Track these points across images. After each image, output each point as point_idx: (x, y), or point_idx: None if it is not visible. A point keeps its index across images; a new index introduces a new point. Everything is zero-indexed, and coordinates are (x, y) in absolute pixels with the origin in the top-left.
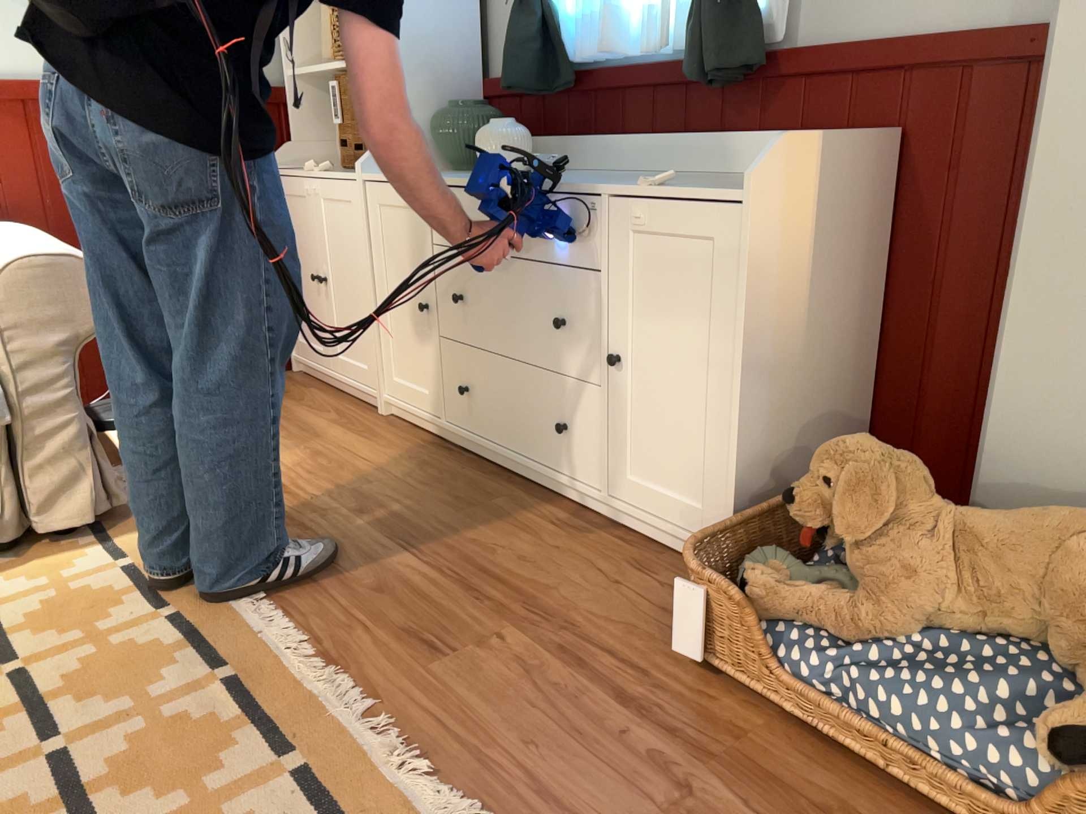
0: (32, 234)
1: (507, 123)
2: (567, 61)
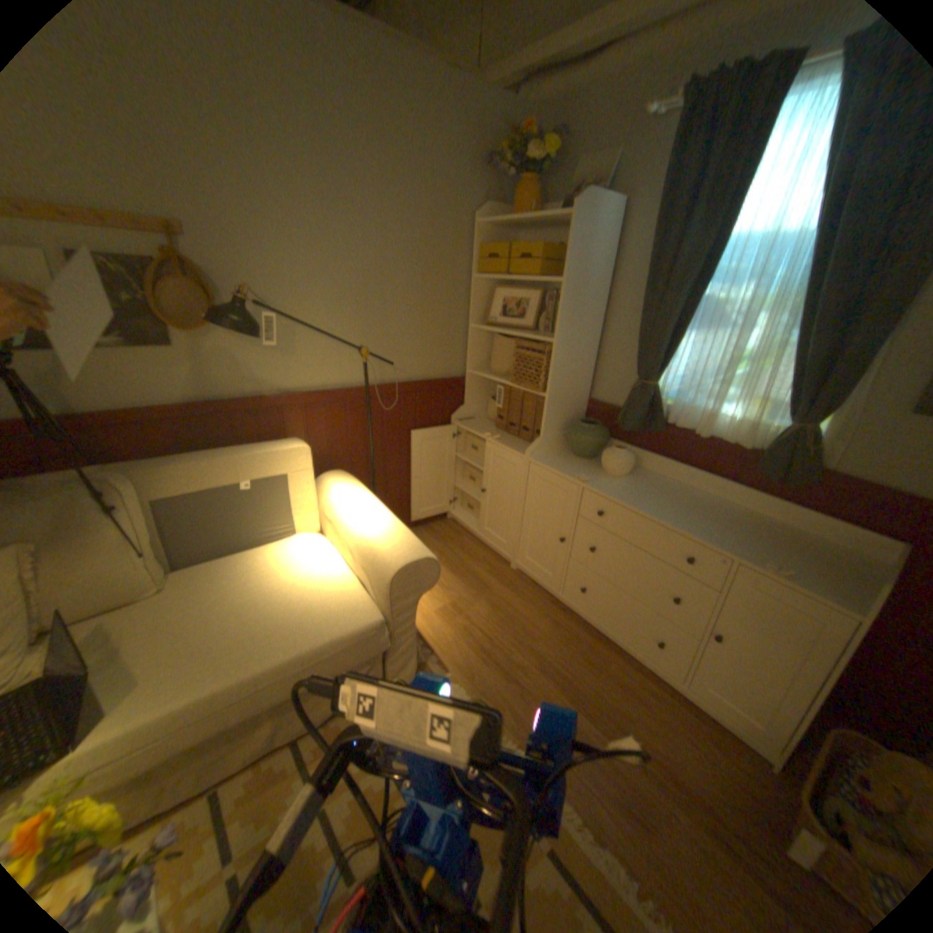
0: (367, 498)
1: (625, 449)
2: (664, 420)
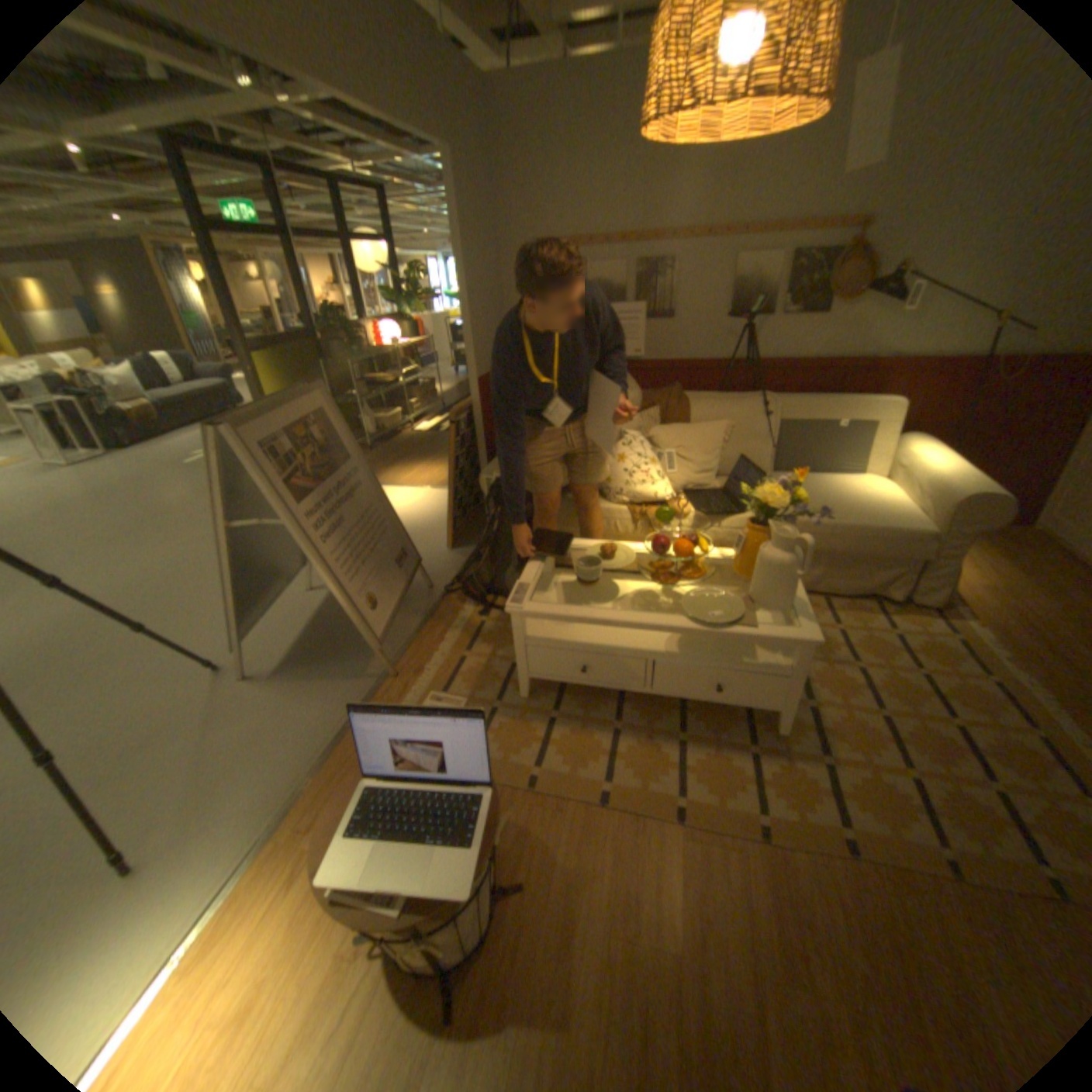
0: (950, 453)
1: None
2: None
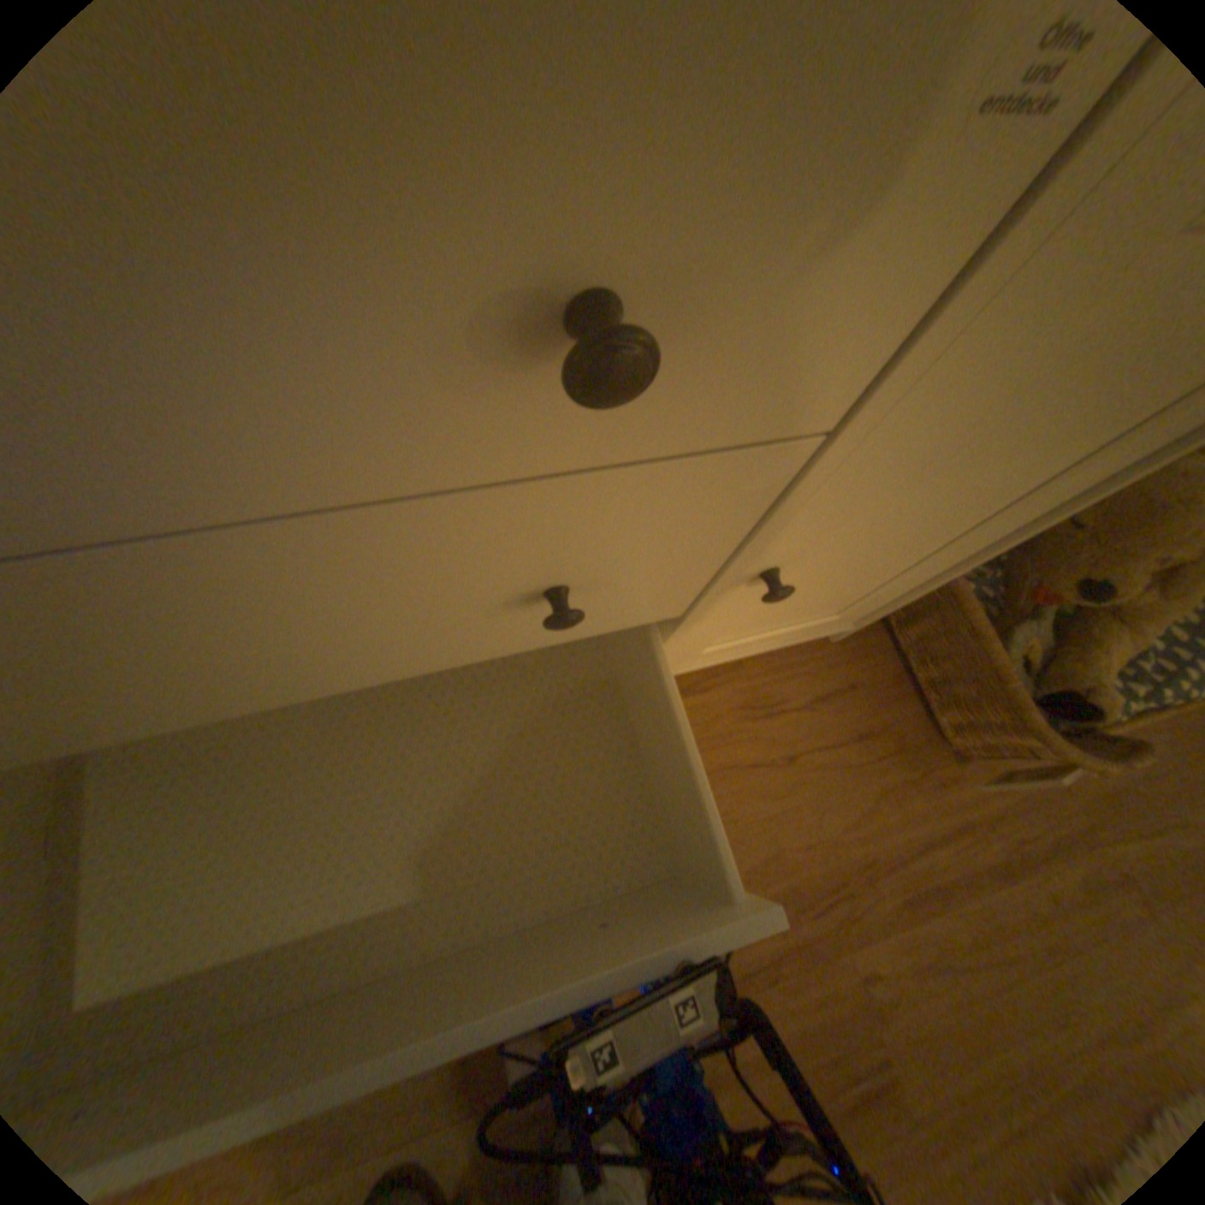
0: None
1: None
2: None
